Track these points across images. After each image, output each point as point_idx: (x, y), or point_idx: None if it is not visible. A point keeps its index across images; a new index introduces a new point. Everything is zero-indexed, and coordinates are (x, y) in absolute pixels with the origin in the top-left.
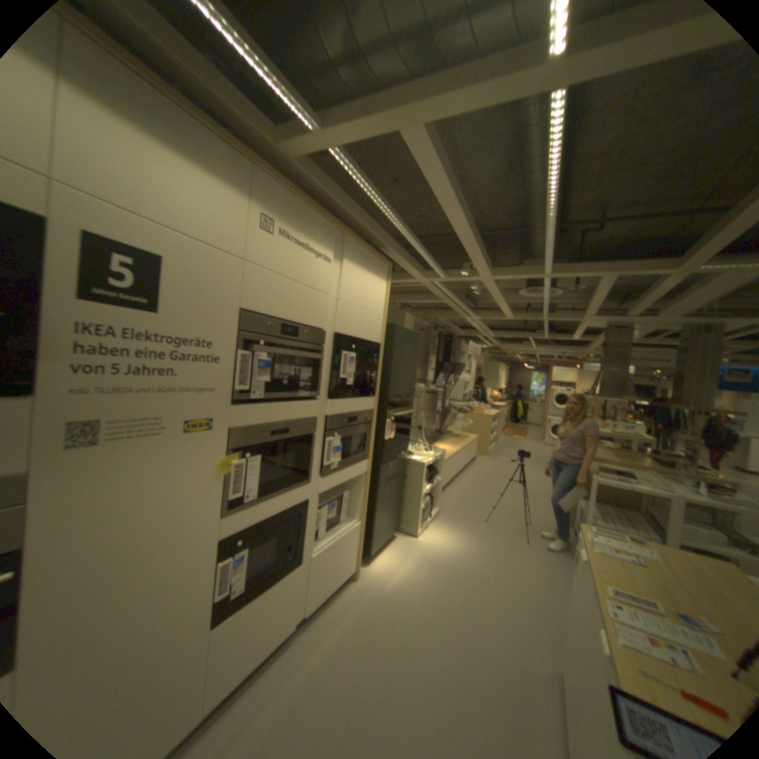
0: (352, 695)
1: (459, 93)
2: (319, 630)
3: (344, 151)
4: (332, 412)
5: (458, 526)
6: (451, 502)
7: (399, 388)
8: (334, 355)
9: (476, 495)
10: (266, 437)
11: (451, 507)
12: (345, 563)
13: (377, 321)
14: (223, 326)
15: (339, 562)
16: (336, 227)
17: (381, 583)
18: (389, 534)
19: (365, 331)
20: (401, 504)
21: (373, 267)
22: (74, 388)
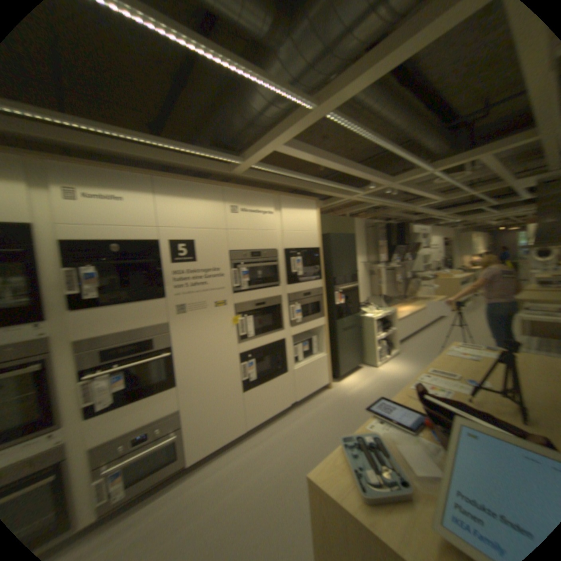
0: (316, 435)
1: (284, 132)
2: (304, 409)
3: (256, 164)
4: (289, 291)
5: (412, 360)
6: (412, 346)
7: (340, 271)
8: (284, 261)
9: (437, 340)
10: (251, 307)
11: (411, 349)
12: (318, 376)
13: (311, 235)
14: (220, 260)
15: (313, 375)
16: (270, 194)
17: (345, 390)
18: (353, 363)
19: (303, 243)
20: (361, 346)
21: (302, 205)
22: (172, 294)
